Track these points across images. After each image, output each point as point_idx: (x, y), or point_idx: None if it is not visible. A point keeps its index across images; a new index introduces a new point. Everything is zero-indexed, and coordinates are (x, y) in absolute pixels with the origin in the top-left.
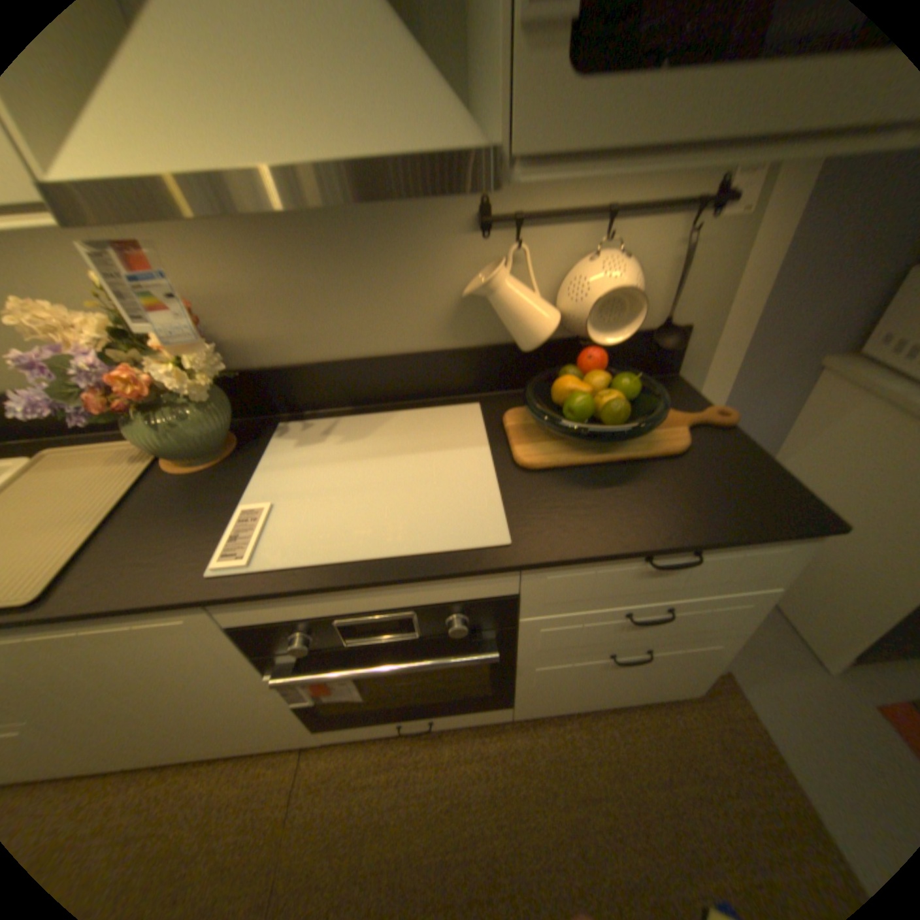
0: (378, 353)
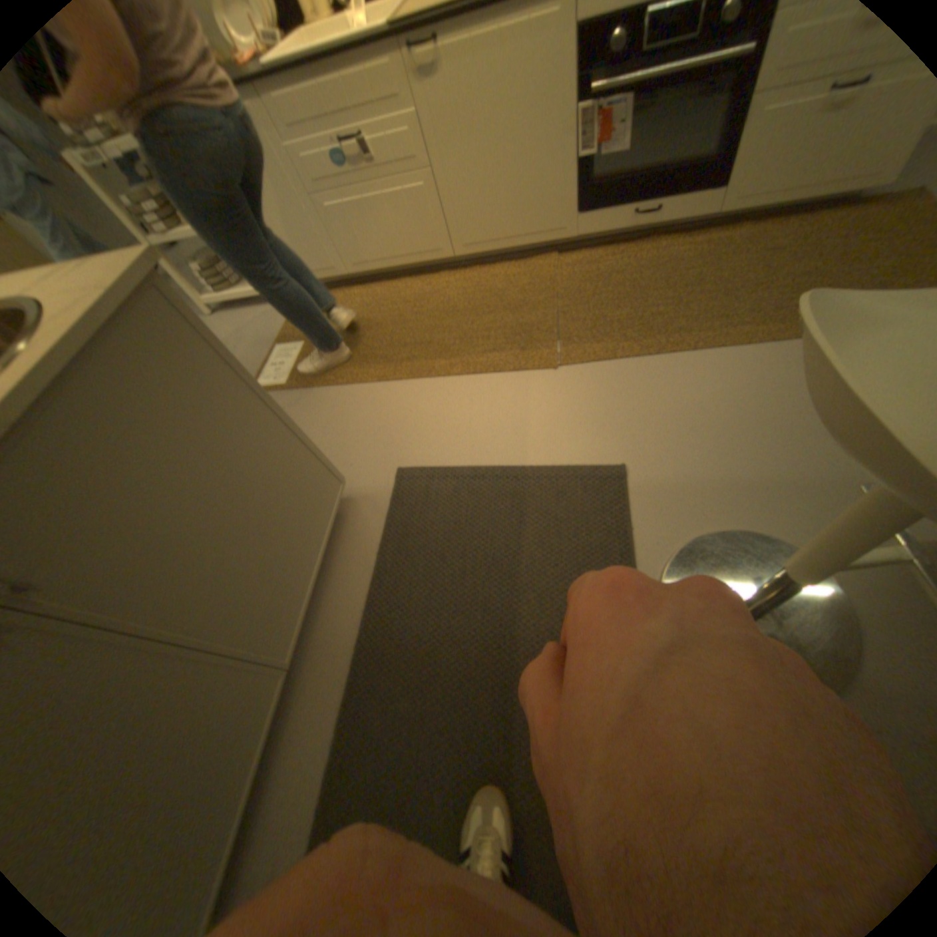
0: None
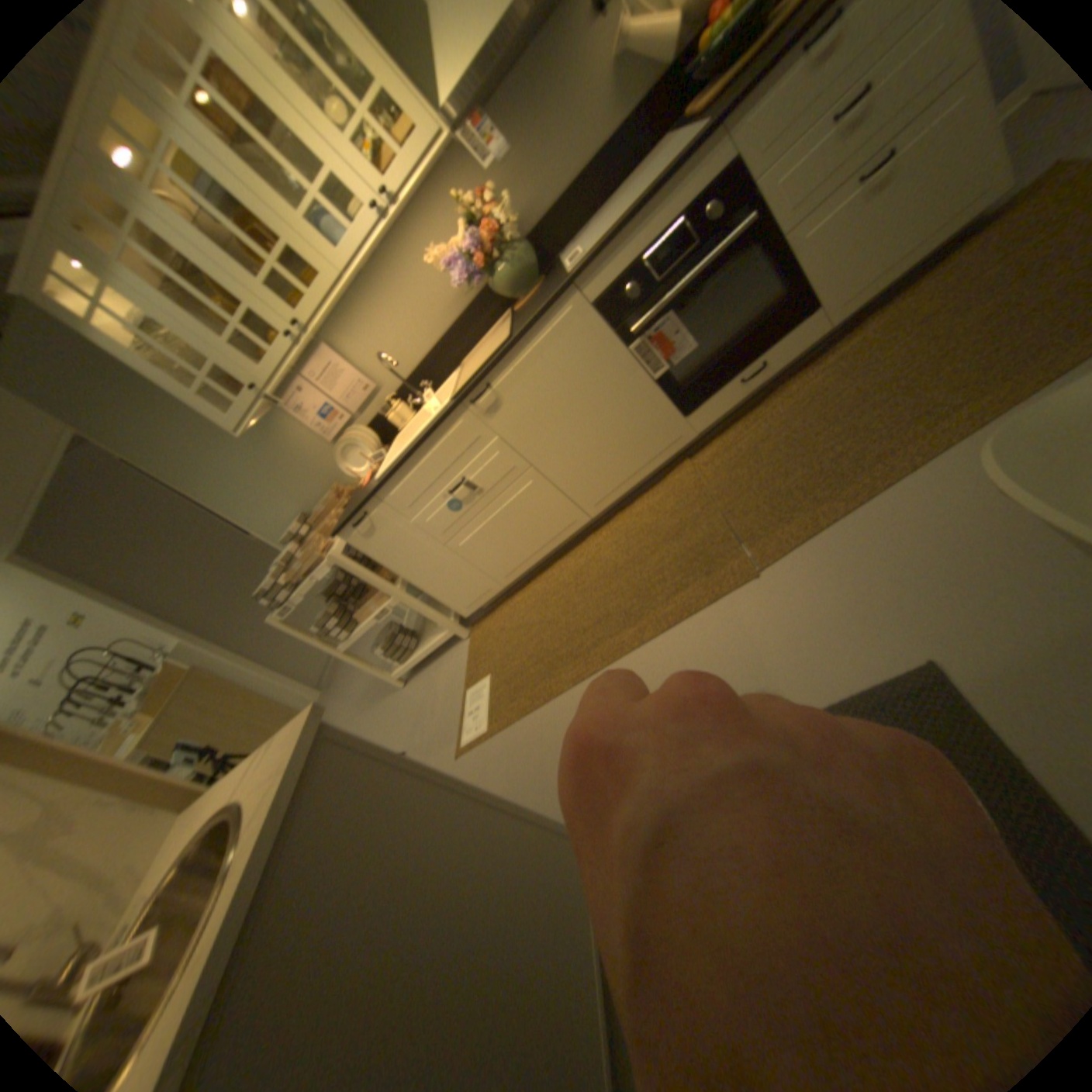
0: (589, 158)
